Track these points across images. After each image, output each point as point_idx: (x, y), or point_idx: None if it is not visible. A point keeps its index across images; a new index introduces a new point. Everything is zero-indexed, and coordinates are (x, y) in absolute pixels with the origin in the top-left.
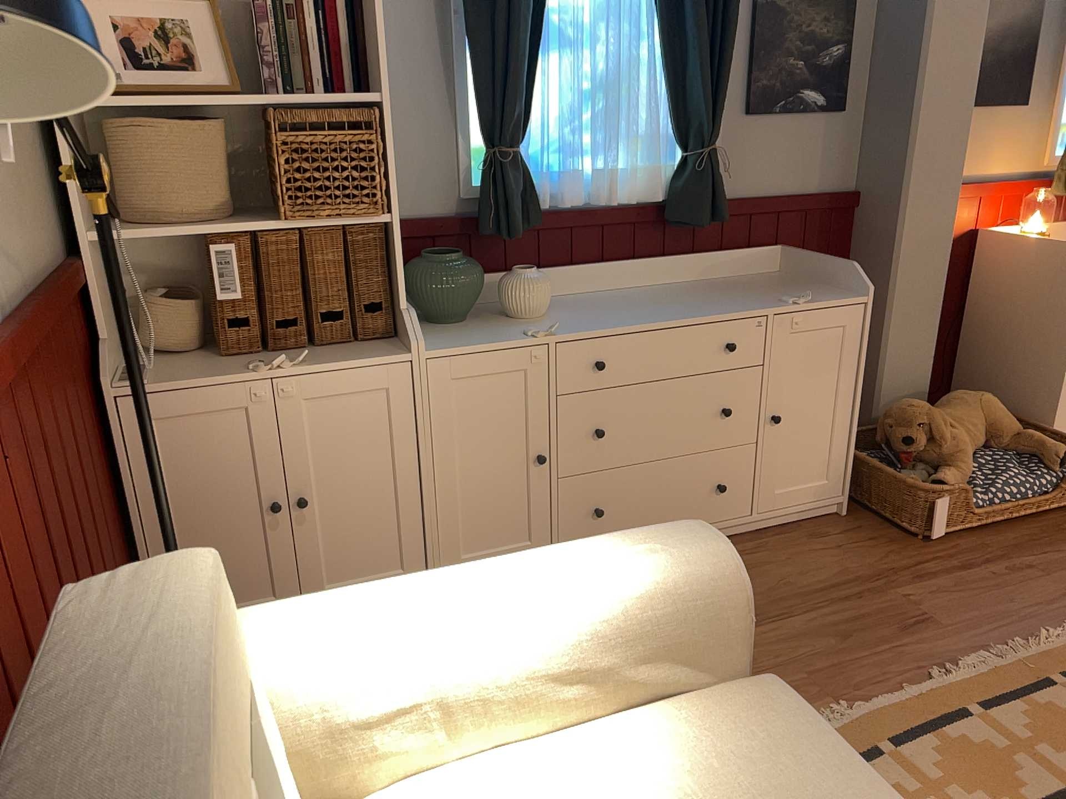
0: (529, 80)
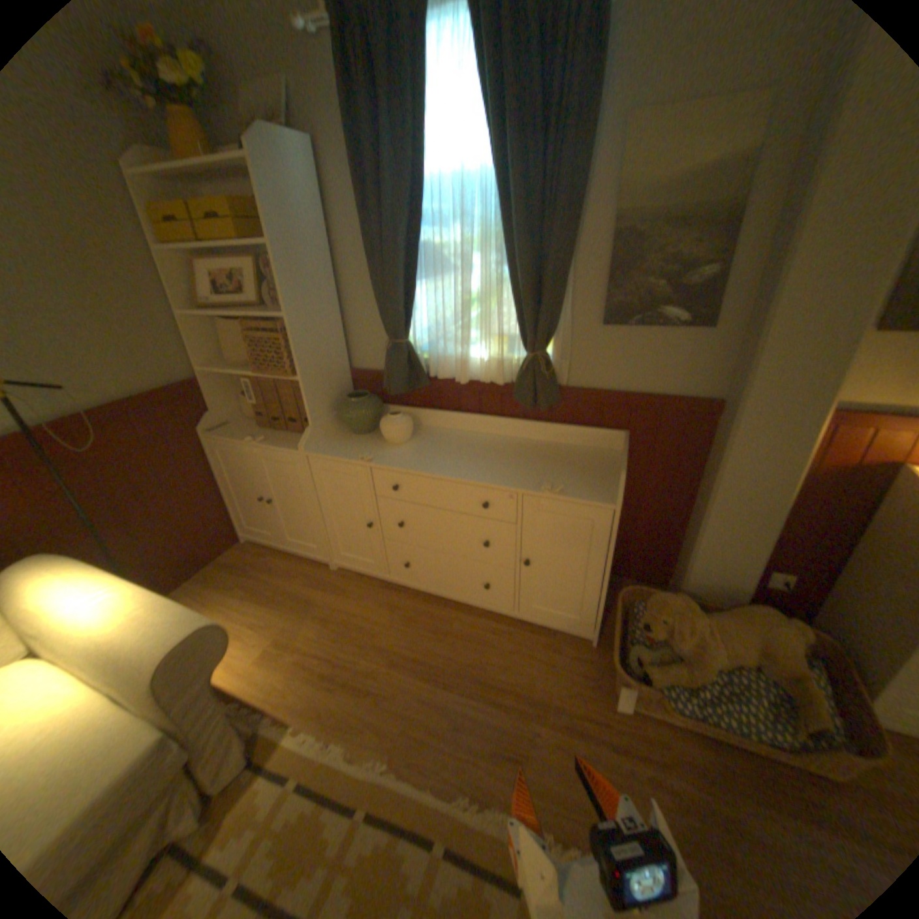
0: (408, 296)
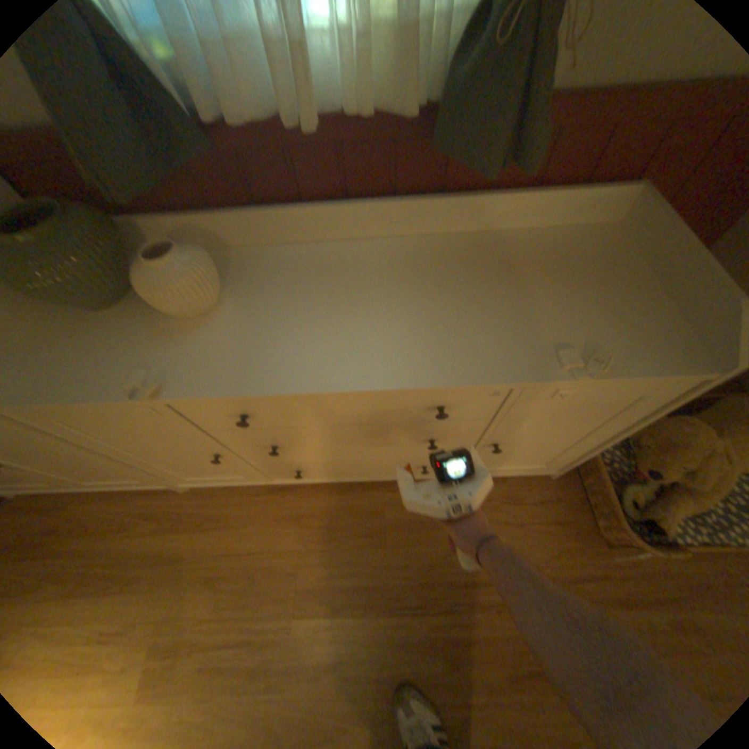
0: None
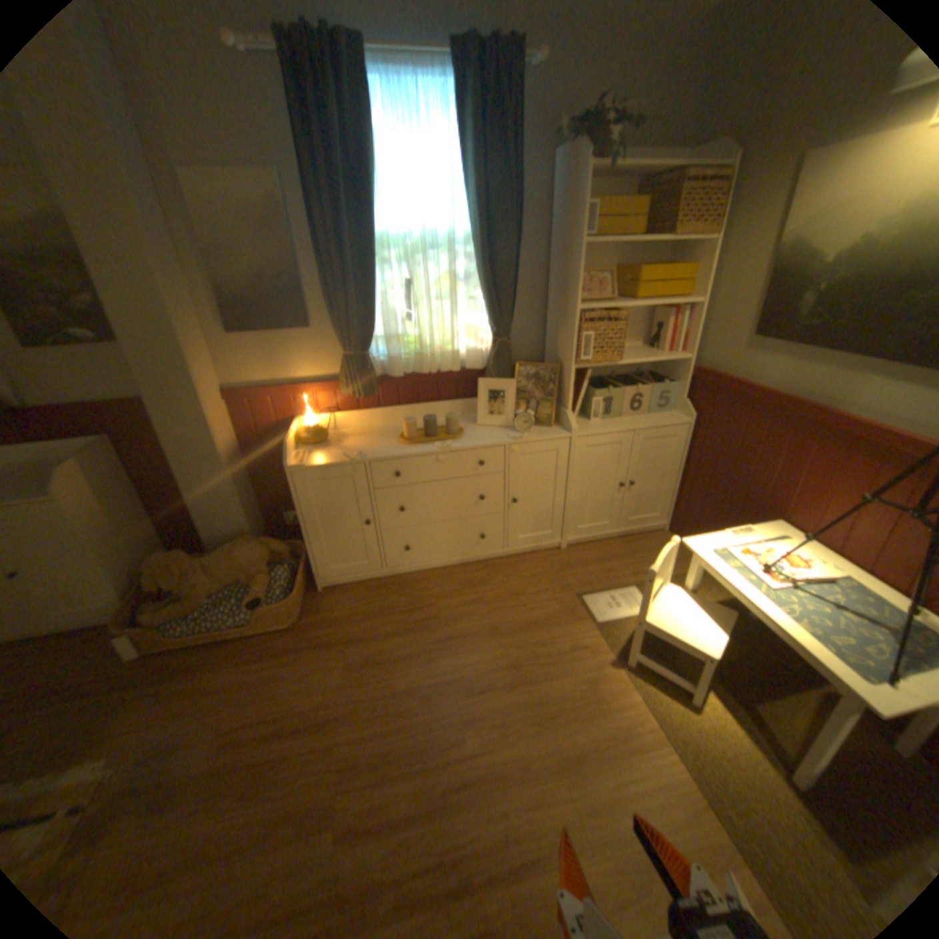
0: None
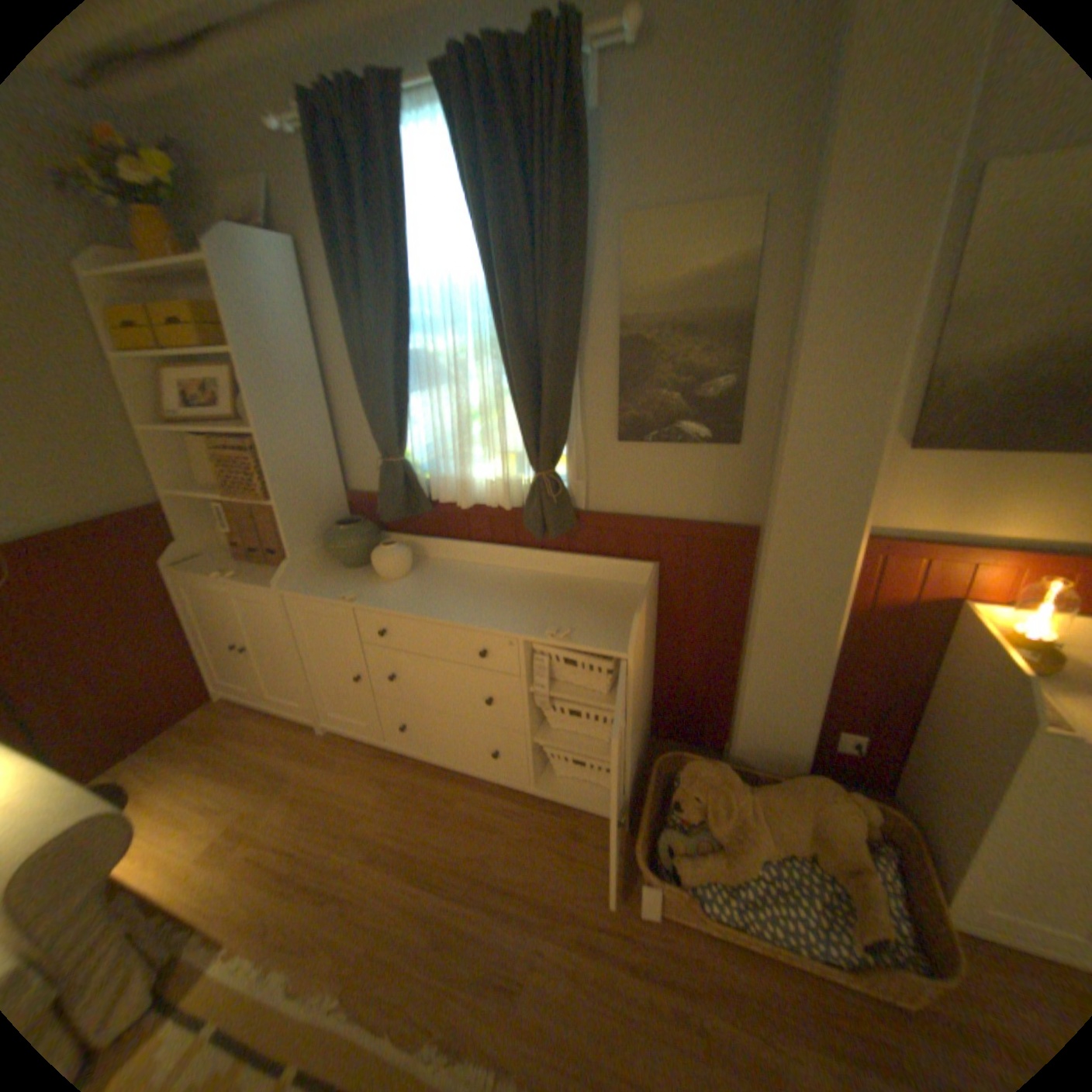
0: (399, 410)
